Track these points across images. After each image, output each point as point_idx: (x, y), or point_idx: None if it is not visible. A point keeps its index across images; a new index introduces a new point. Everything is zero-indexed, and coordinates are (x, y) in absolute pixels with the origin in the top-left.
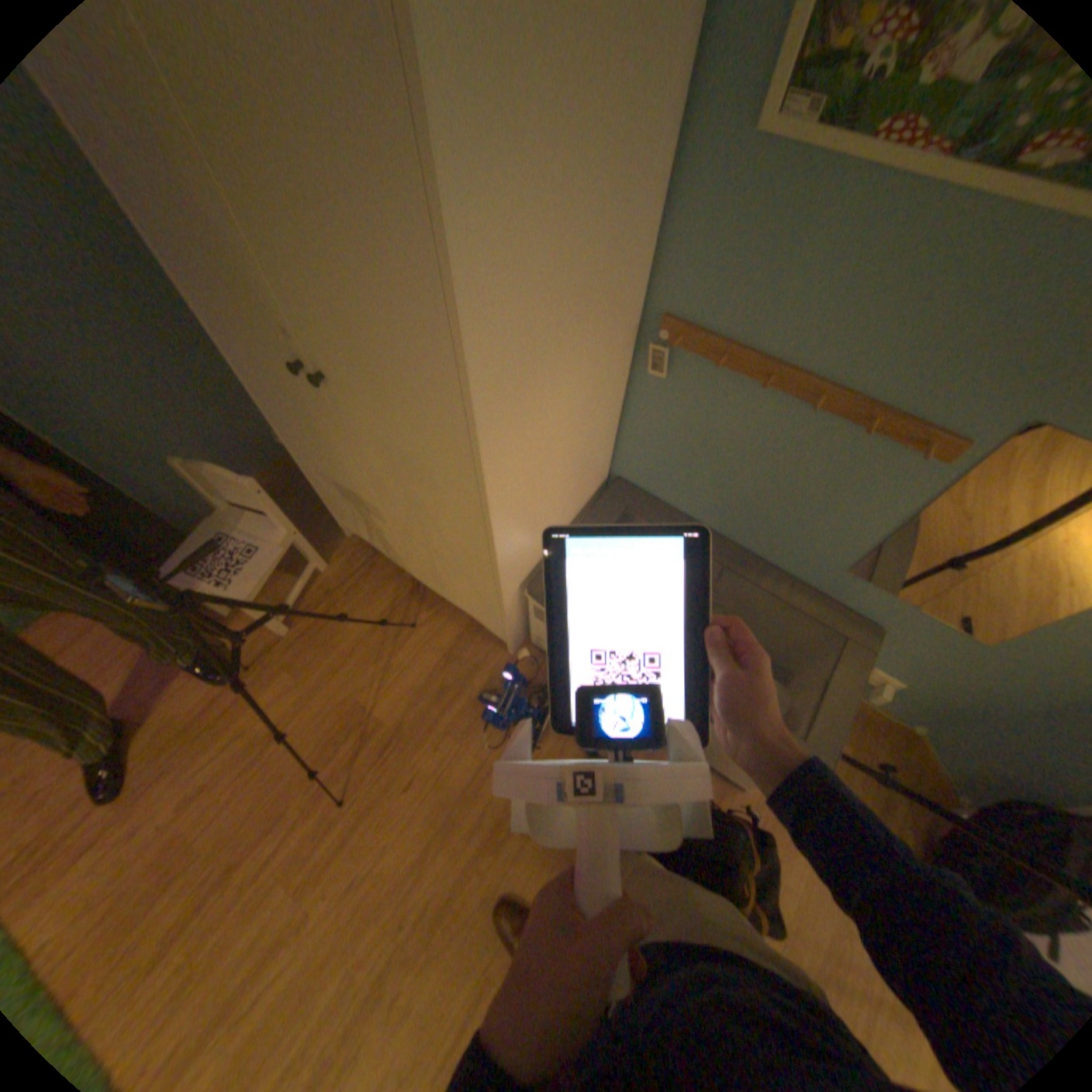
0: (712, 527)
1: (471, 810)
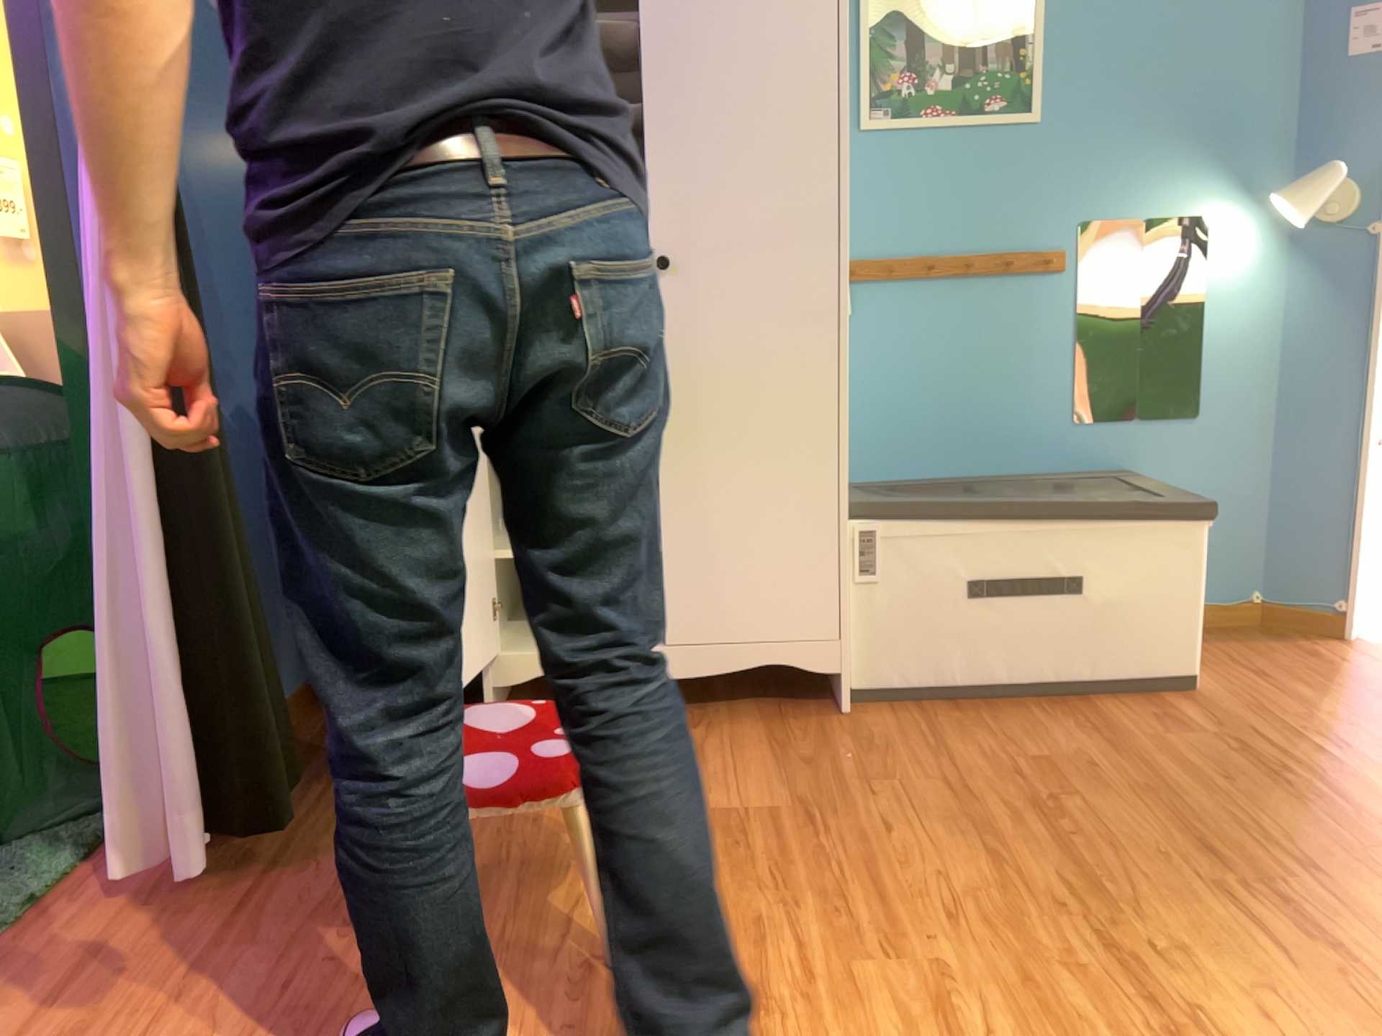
0: (944, 464)
1: (972, 808)
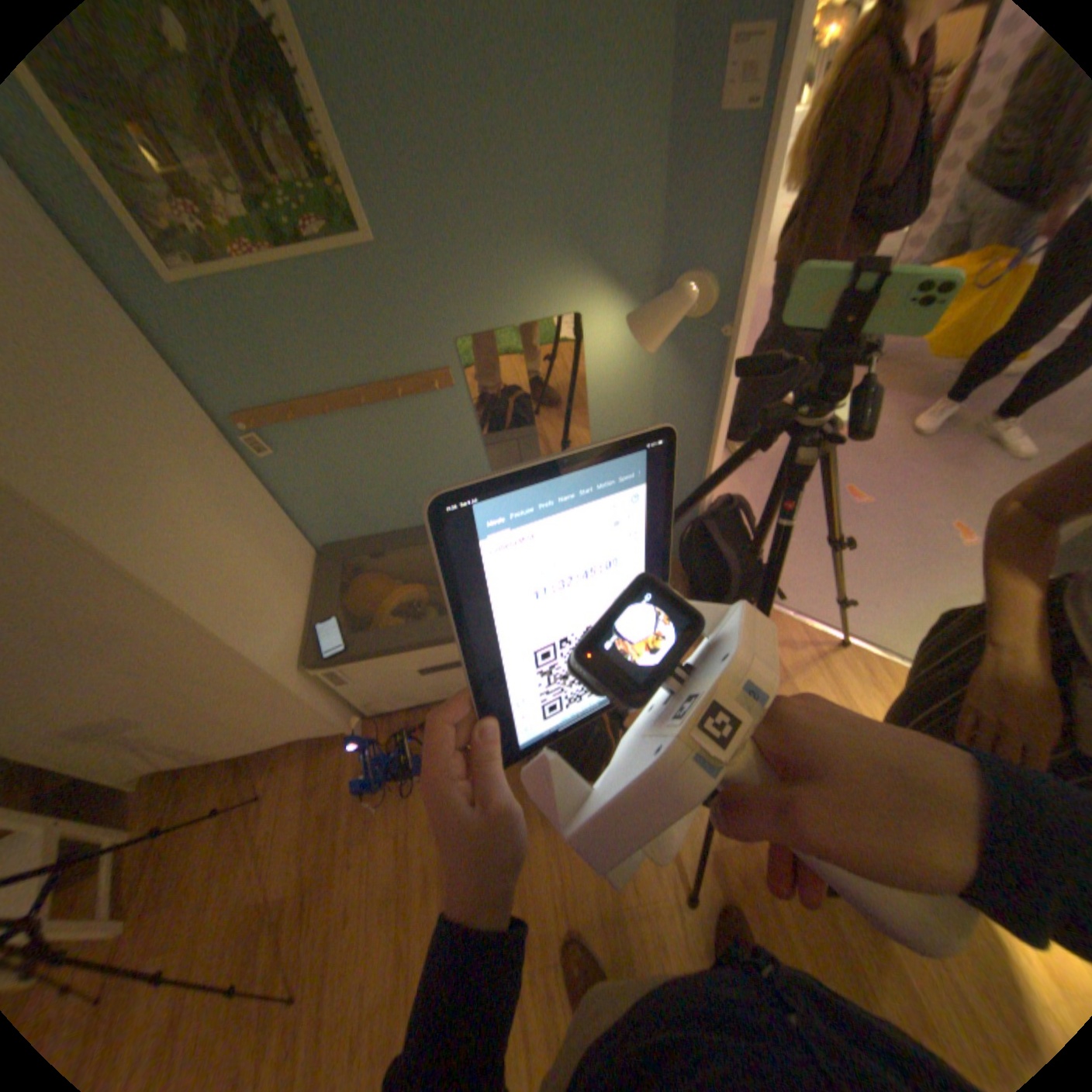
0: (409, 526)
1: (410, 877)
